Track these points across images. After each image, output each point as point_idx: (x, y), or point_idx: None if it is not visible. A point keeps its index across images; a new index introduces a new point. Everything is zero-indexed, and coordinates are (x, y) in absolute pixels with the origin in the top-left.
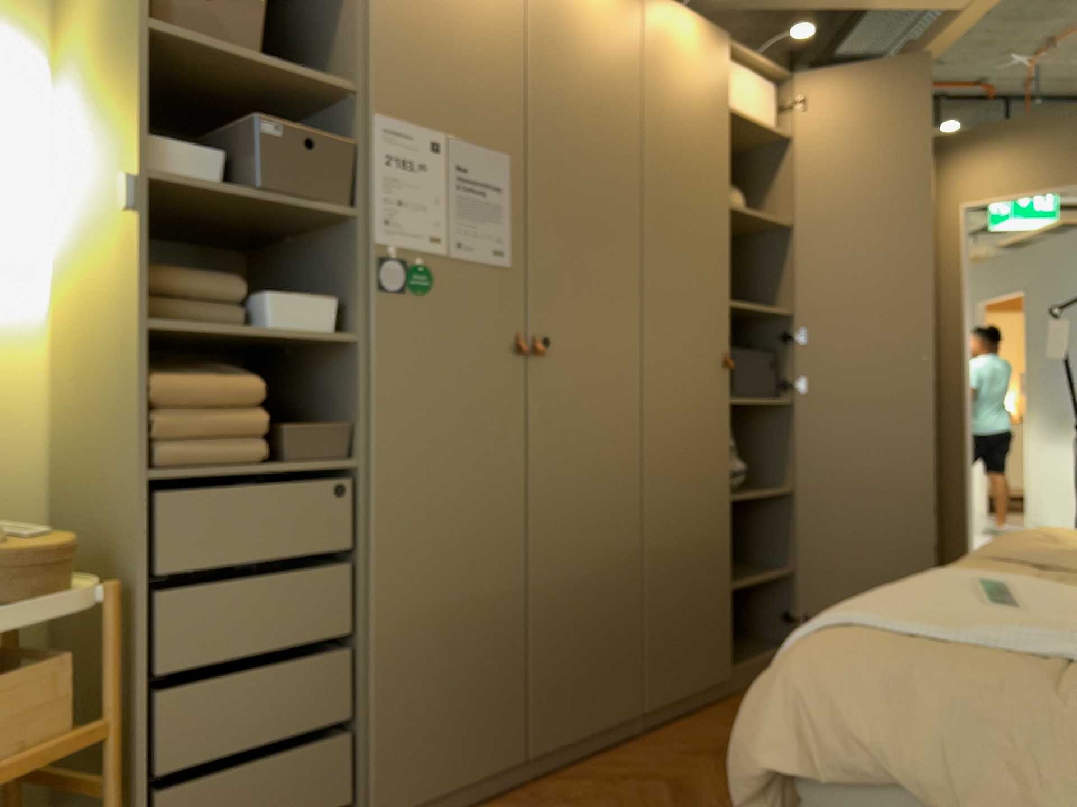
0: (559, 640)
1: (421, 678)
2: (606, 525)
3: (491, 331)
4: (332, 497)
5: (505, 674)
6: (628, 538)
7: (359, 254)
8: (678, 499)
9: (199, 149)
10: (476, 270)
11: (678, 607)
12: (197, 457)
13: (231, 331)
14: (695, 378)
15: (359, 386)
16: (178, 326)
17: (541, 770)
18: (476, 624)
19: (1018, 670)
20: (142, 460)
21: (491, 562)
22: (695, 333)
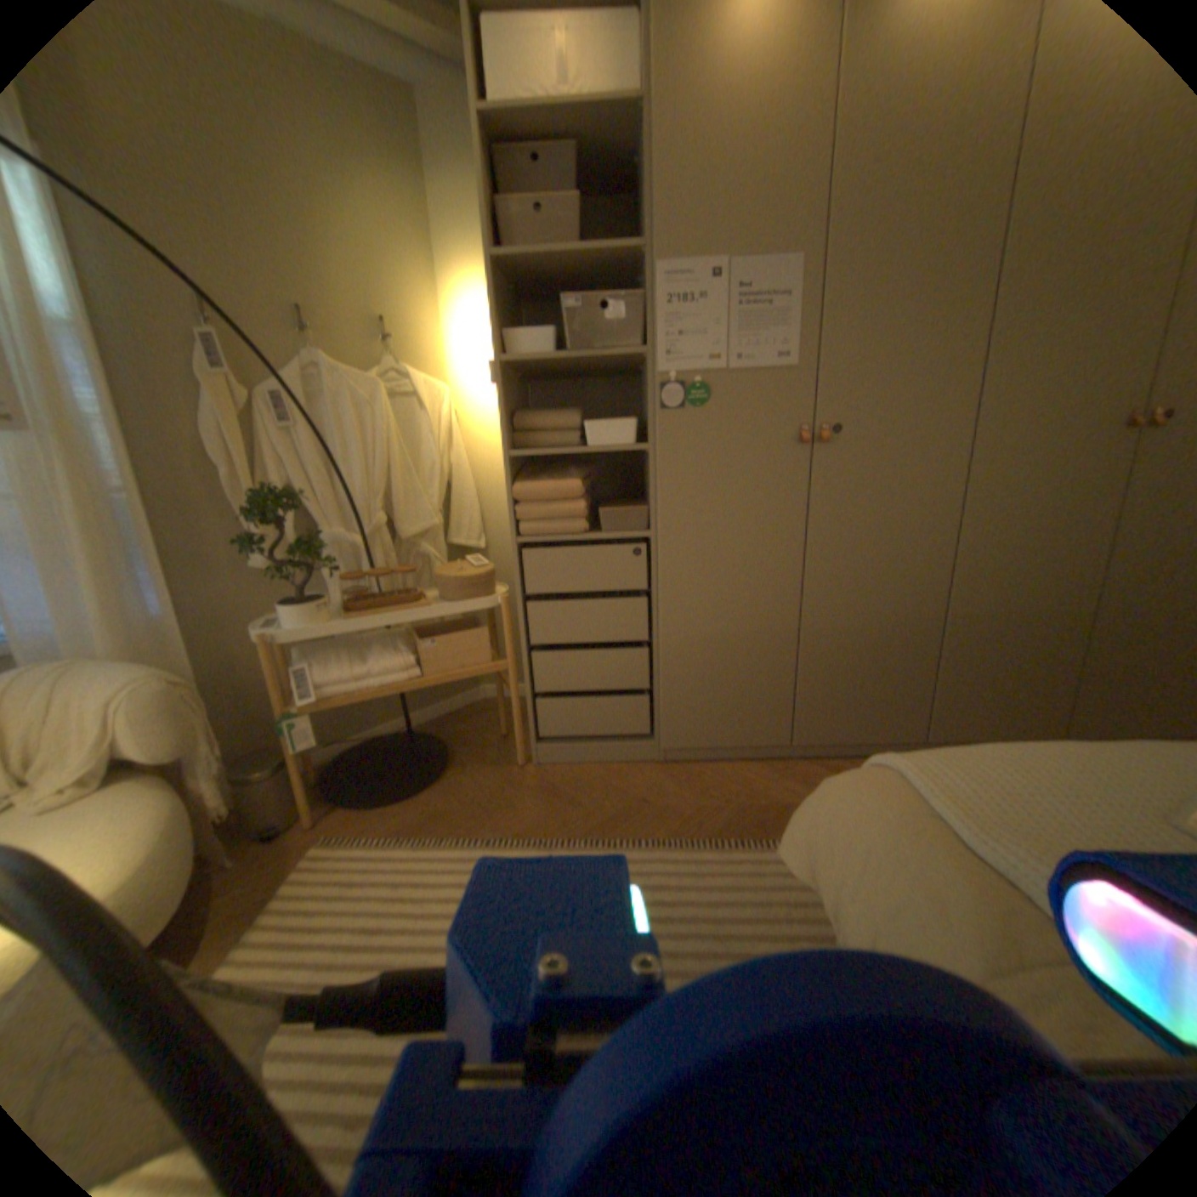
0: (827, 670)
1: (697, 674)
2: (894, 589)
3: (769, 426)
4: (630, 554)
5: (771, 684)
6: (922, 602)
7: (648, 382)
8: (1003, 571)
9: (538, 328)
10: (755, 376)
11: (985, 666)
12: (542, 529)
13: (568, 448)
14: (1059, 446)
15: (649, 480)
16: (541, 447)
17: (804, 752)
18: (745, 647)
19: (1003, 909)
20: (514, 530)
21: (761, 607)
22: (1069, 395)
